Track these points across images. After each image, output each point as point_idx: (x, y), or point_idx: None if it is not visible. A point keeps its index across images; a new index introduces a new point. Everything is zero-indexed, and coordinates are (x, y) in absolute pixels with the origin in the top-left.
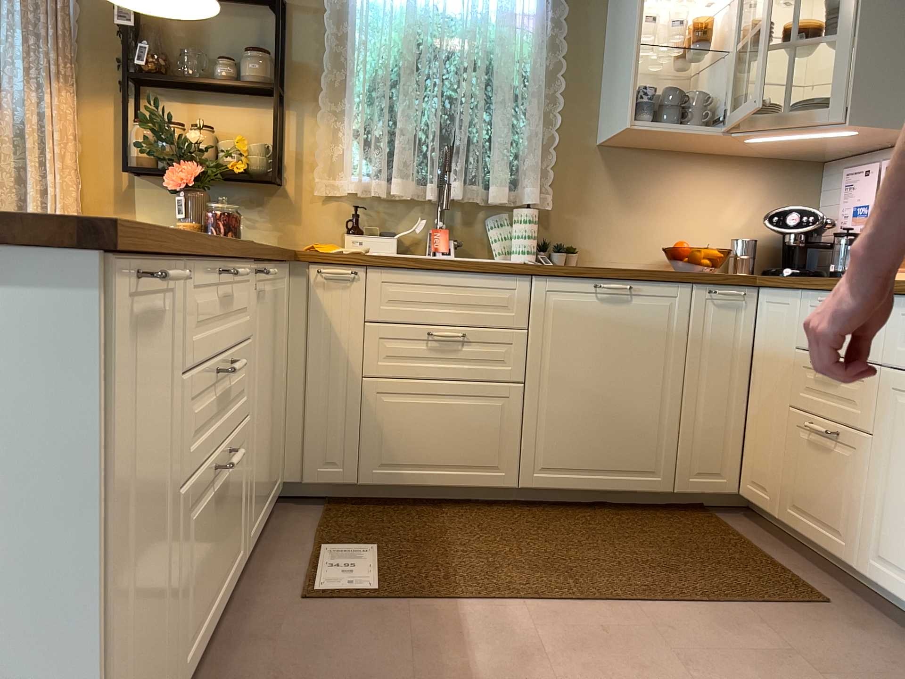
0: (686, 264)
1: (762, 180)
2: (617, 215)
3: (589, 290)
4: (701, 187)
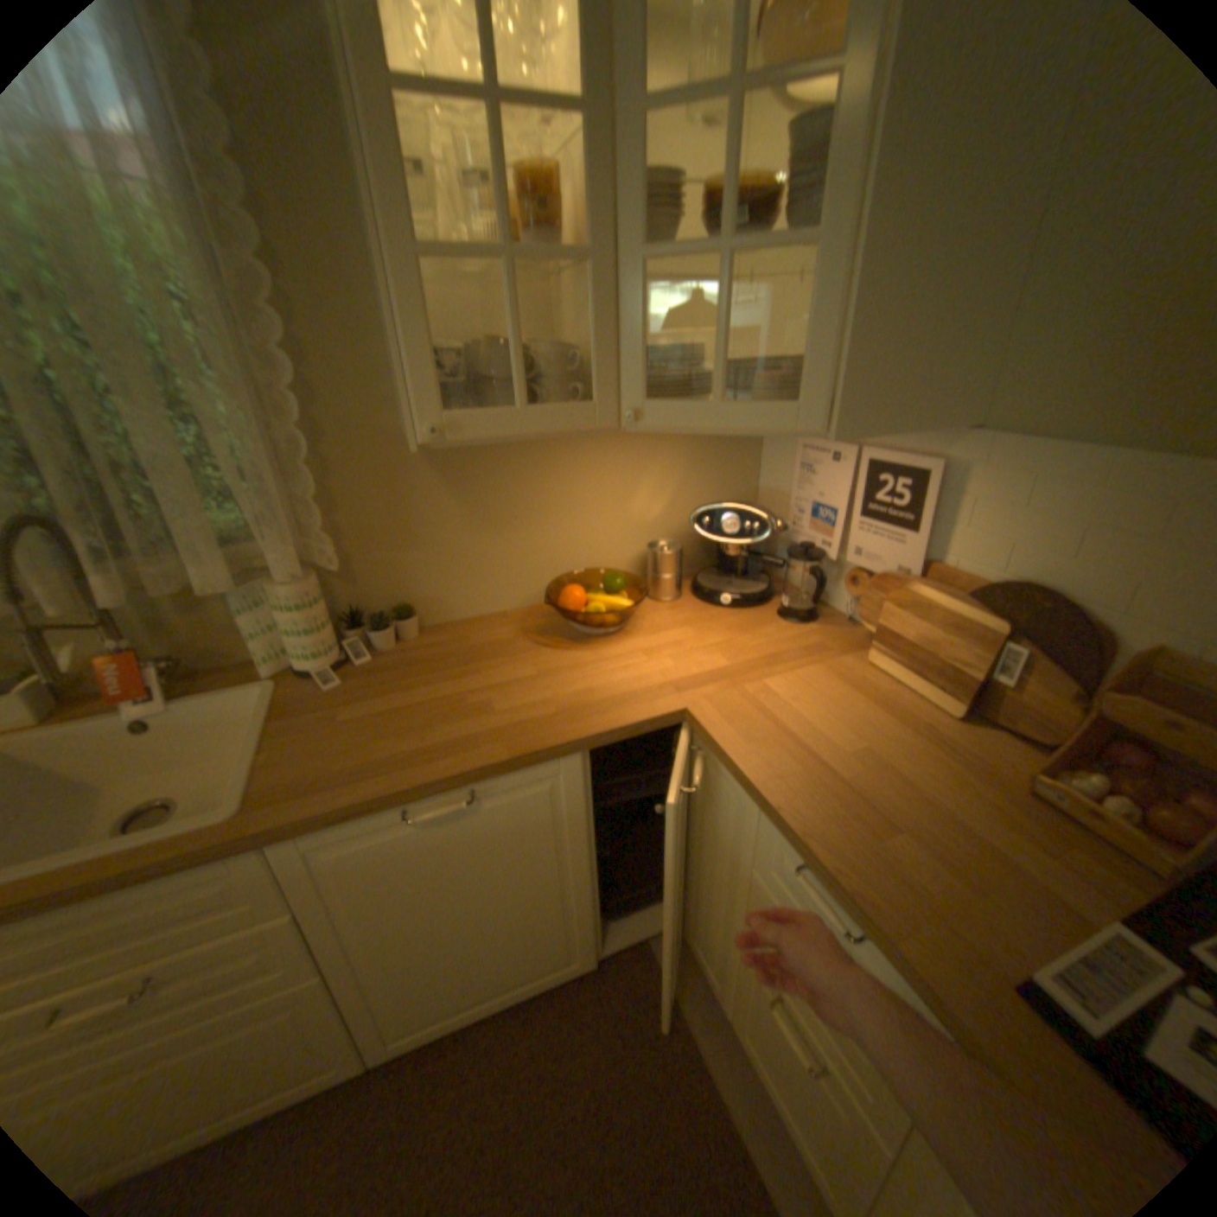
0: (582, 625)
1: (683, 444)
2: (469, 540)
3: (391, 825)
4: (595, 471)
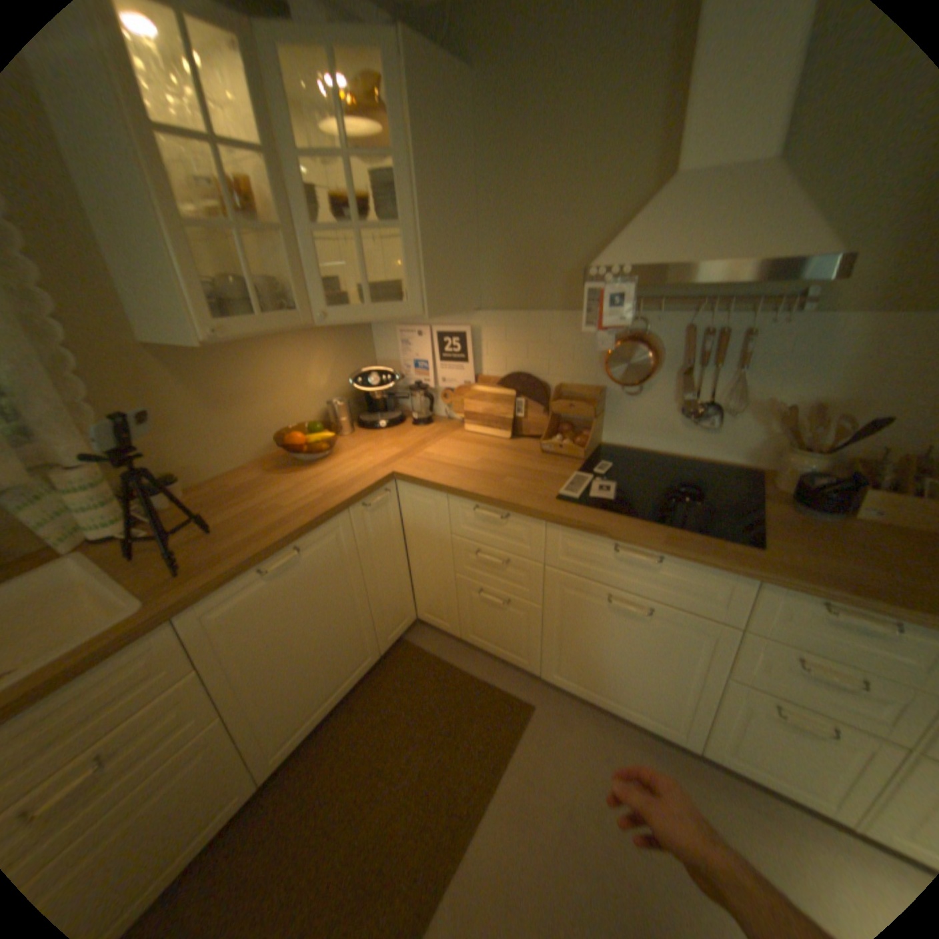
0: (307, 456)
1: (329, 339)
2: (205, 420)
3: (253, 582)
4: (280, 361)
